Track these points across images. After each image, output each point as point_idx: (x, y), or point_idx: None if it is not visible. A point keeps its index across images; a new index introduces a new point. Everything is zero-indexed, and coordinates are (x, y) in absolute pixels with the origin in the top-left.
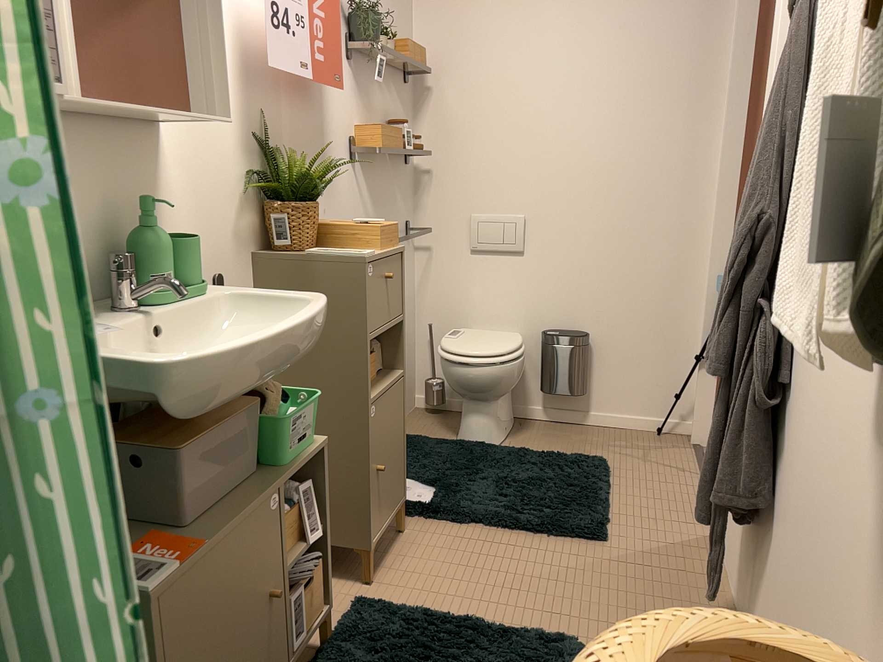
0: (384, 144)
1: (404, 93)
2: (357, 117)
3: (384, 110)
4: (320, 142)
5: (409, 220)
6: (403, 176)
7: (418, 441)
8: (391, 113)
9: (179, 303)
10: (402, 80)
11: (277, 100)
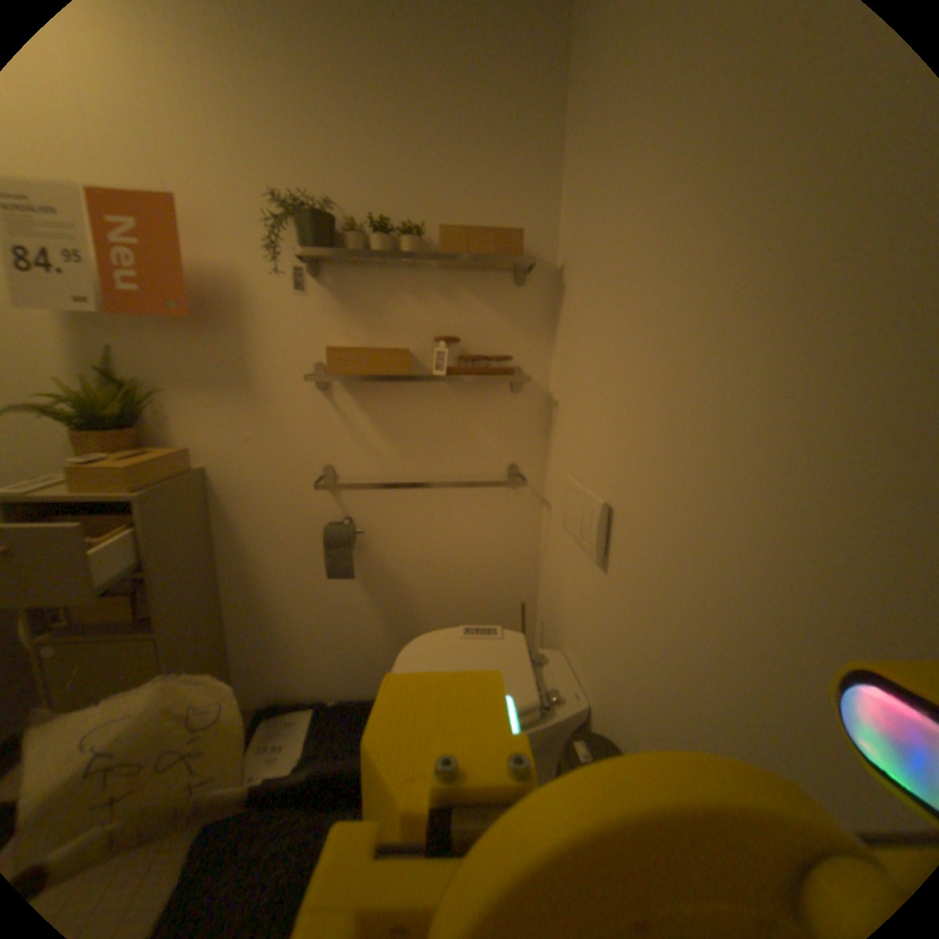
0: (332, 368)
1: (515, 291)
2: (335, 336)
3: (430, 322)
4: (235, 368)
5: (524, 461)
6: (502, 403)
7: None
8: (460, 323)
9: None
10: (507, 274)
11: (133, 331)
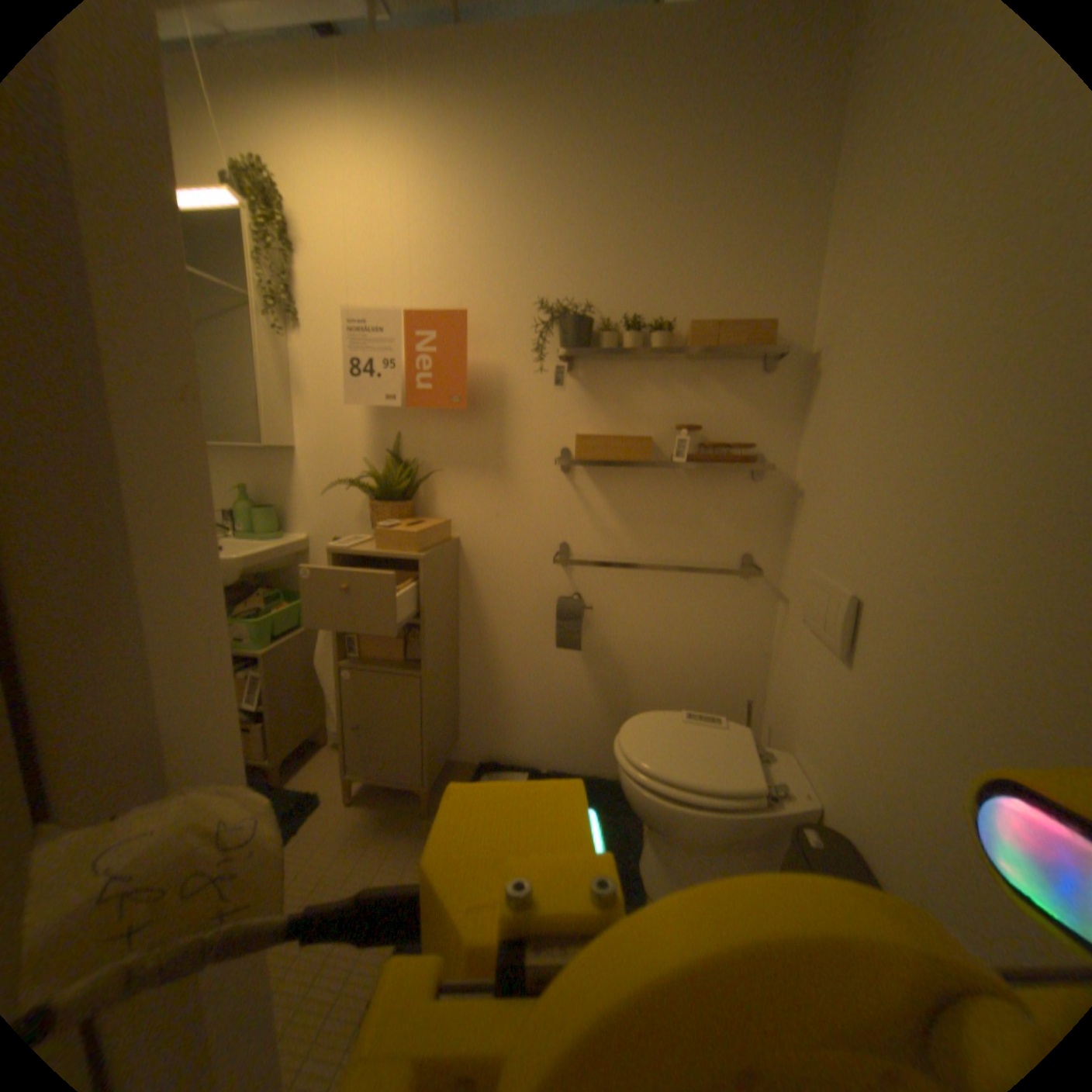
0: (580, 453)
1: (764, 378)
2: (582, 424)
3: (673, 410)
4: (494, 452)
5: (762, 552)
6: (742, 491)
7: (617, 805)
8: (703, 411)
9: (241, 540)
10: (757, 362)
11: (420, 420)
